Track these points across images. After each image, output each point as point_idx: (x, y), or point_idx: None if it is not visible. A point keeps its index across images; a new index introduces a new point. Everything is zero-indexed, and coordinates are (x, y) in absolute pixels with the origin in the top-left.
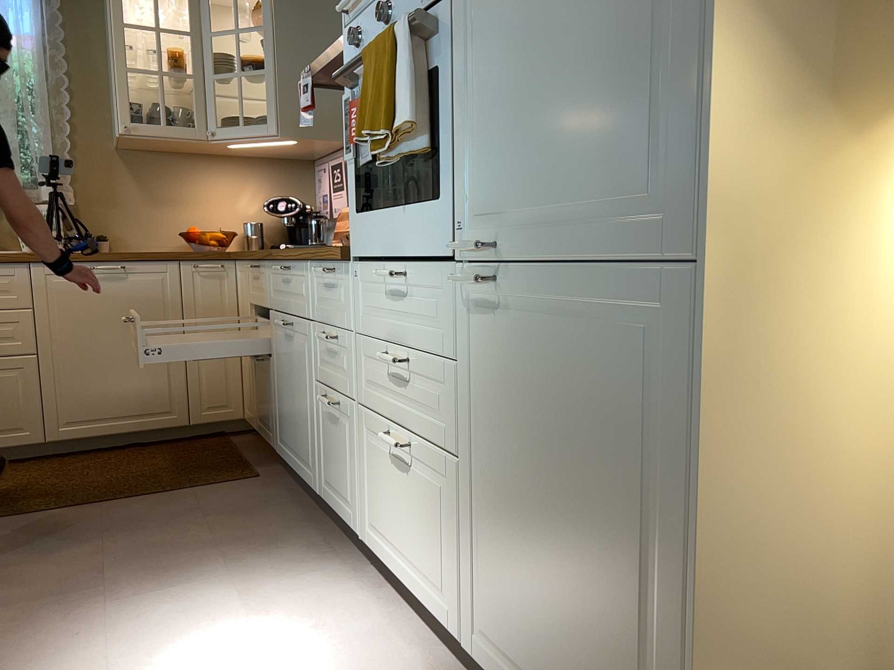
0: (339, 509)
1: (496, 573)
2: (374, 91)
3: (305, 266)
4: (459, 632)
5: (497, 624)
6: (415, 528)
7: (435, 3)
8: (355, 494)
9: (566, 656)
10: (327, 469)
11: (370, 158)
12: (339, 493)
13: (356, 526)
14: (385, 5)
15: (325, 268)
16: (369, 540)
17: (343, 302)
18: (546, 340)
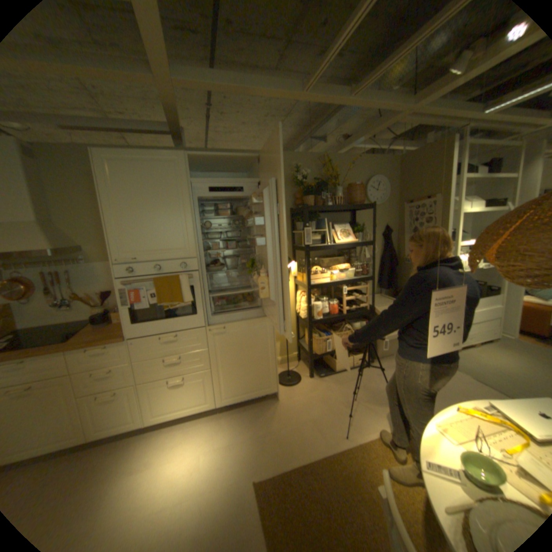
0: (115, 432)
1: (226, 383)
2: (166, 292)
3: (57, 355)
4: (211, 407)
5: (227, 393)
6: (185, 398)
7: (187, 271)
8: (134, 416)
9: (249, 383)
10: (98, 425)
11: (145, 308)
12: (114, 426)
13: (136, 426)
14: (159, 268)
15: (96, 349)
16: (149, 423)
17: (114, 357)
18: (238, 334)
